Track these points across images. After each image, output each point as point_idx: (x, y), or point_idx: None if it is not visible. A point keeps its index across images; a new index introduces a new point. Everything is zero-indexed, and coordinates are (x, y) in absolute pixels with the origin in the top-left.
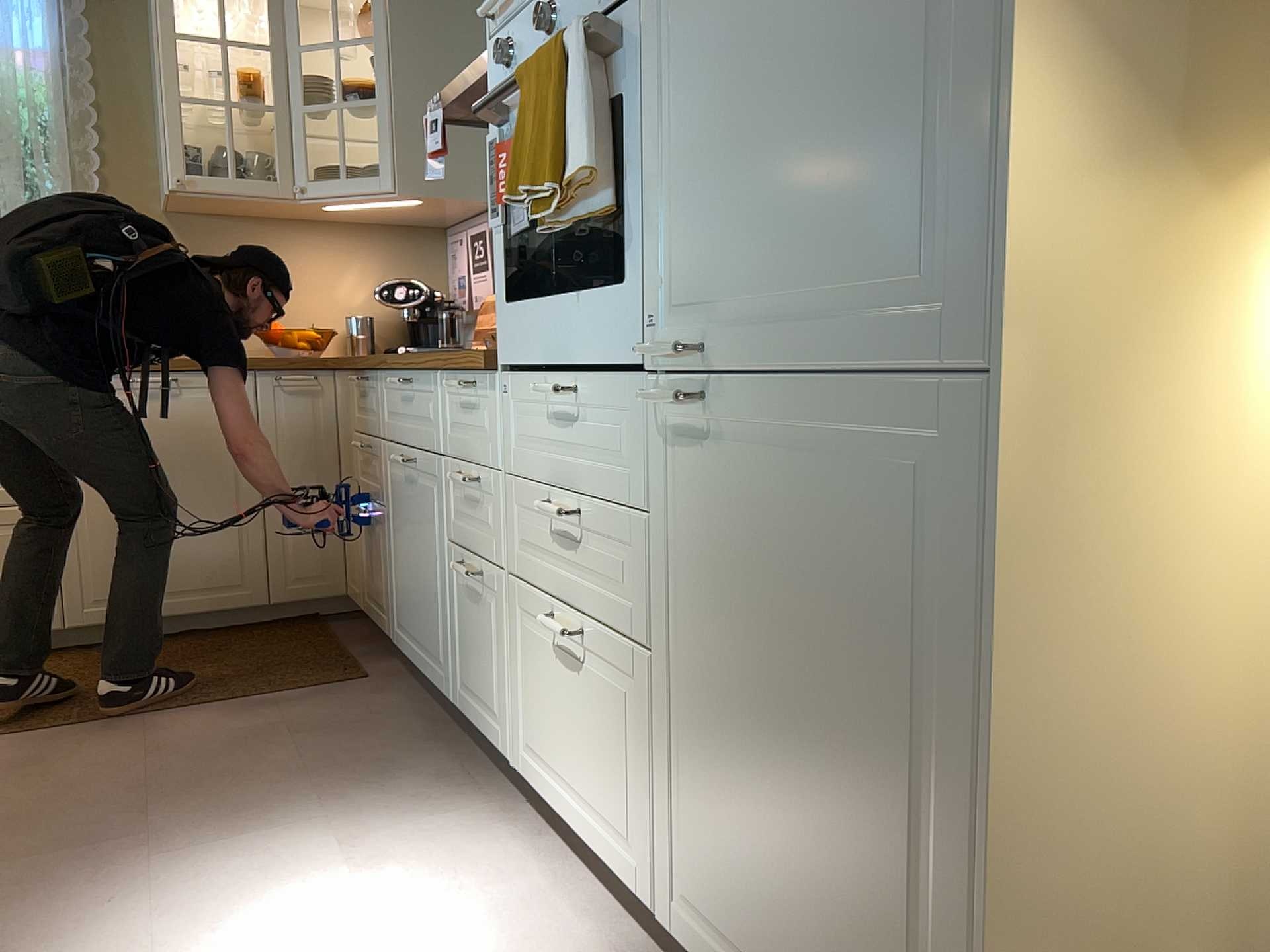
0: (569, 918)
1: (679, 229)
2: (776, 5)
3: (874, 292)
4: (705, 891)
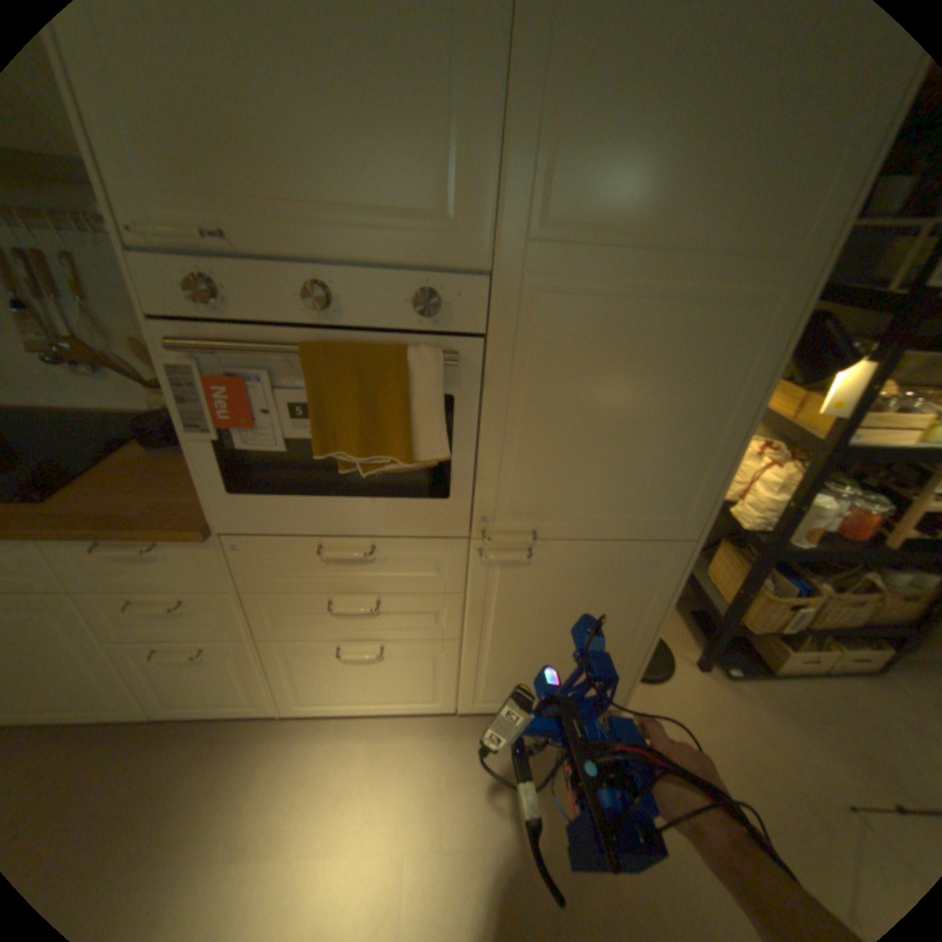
0: (385, 742)
1: (504, 478)
2: (612, 399)
3: (642, 516)
4: (492, 692)
